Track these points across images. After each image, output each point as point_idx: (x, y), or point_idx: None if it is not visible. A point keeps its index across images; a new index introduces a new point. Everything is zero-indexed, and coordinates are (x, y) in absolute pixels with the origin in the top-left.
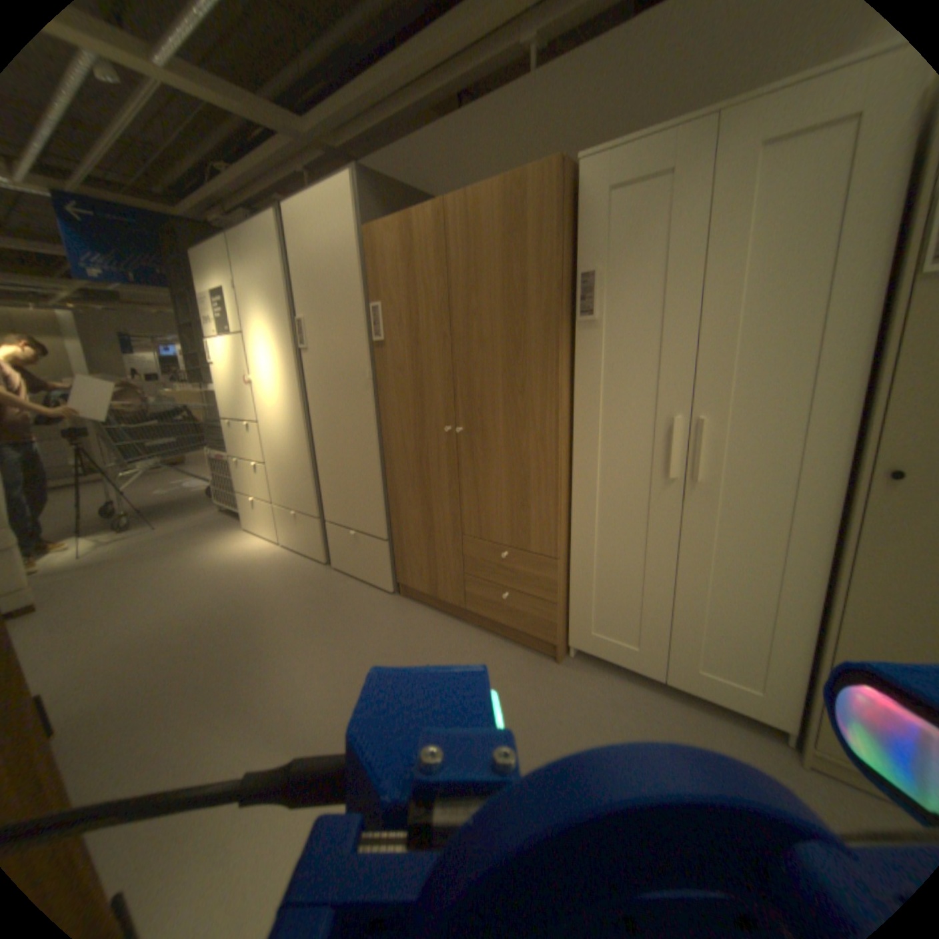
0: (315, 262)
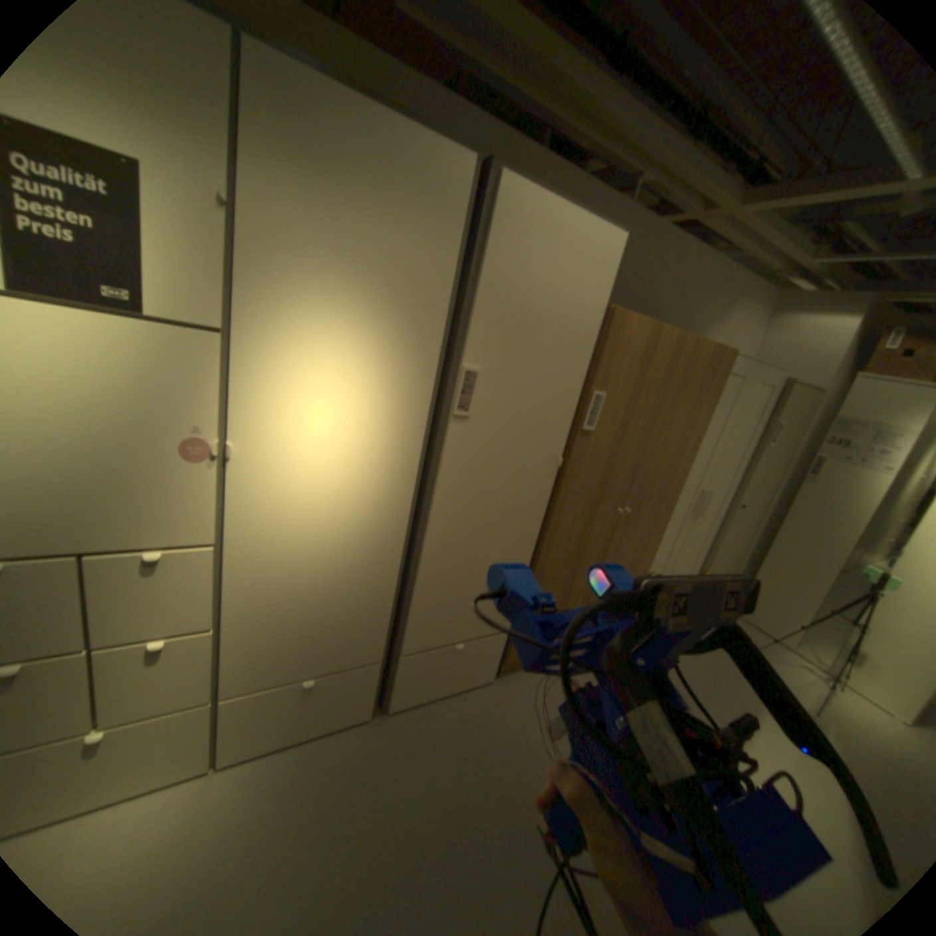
0: (543, 308)
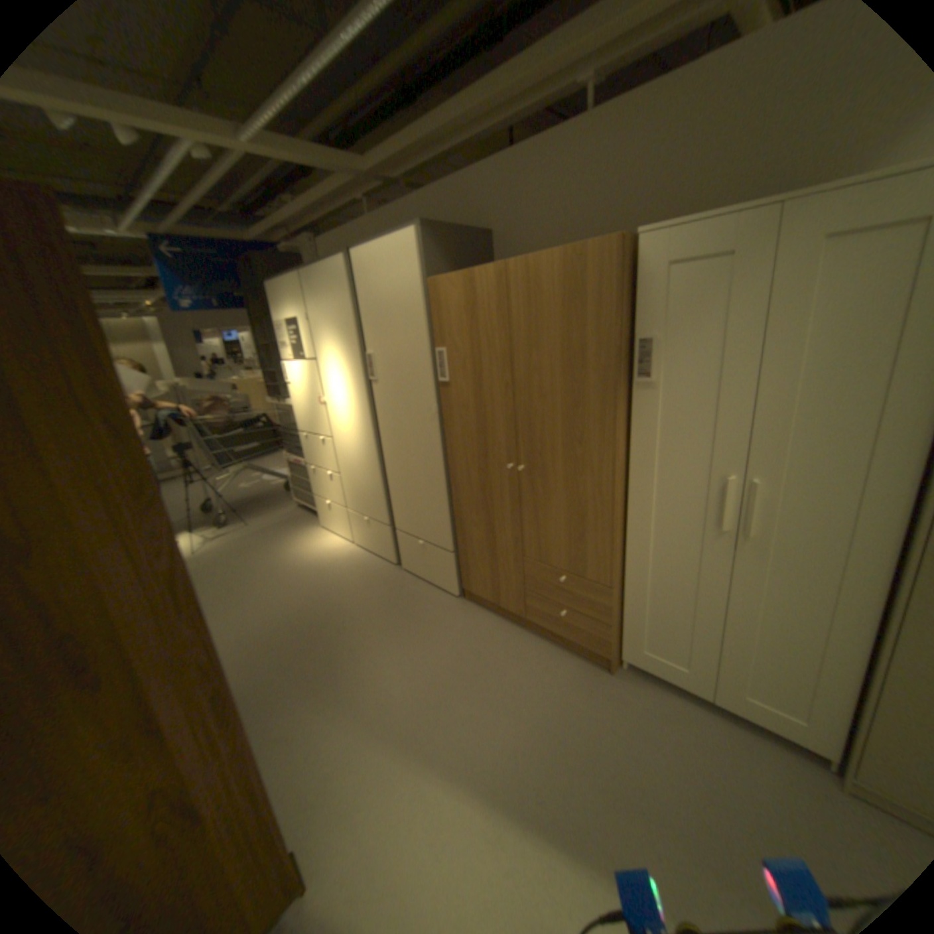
0: (386, 305)
